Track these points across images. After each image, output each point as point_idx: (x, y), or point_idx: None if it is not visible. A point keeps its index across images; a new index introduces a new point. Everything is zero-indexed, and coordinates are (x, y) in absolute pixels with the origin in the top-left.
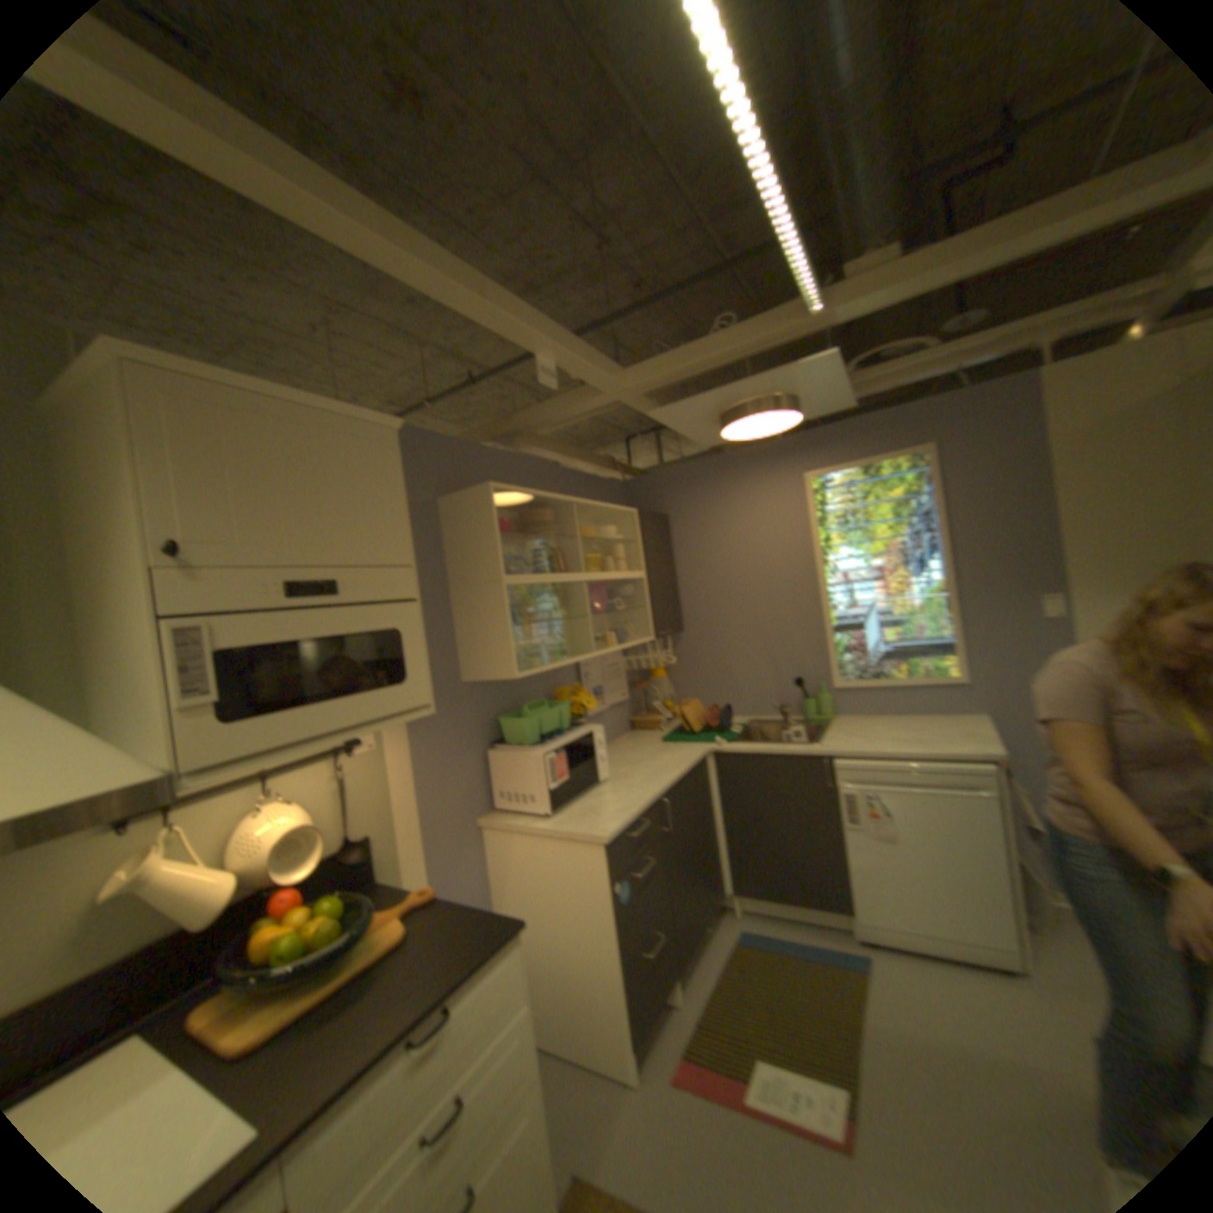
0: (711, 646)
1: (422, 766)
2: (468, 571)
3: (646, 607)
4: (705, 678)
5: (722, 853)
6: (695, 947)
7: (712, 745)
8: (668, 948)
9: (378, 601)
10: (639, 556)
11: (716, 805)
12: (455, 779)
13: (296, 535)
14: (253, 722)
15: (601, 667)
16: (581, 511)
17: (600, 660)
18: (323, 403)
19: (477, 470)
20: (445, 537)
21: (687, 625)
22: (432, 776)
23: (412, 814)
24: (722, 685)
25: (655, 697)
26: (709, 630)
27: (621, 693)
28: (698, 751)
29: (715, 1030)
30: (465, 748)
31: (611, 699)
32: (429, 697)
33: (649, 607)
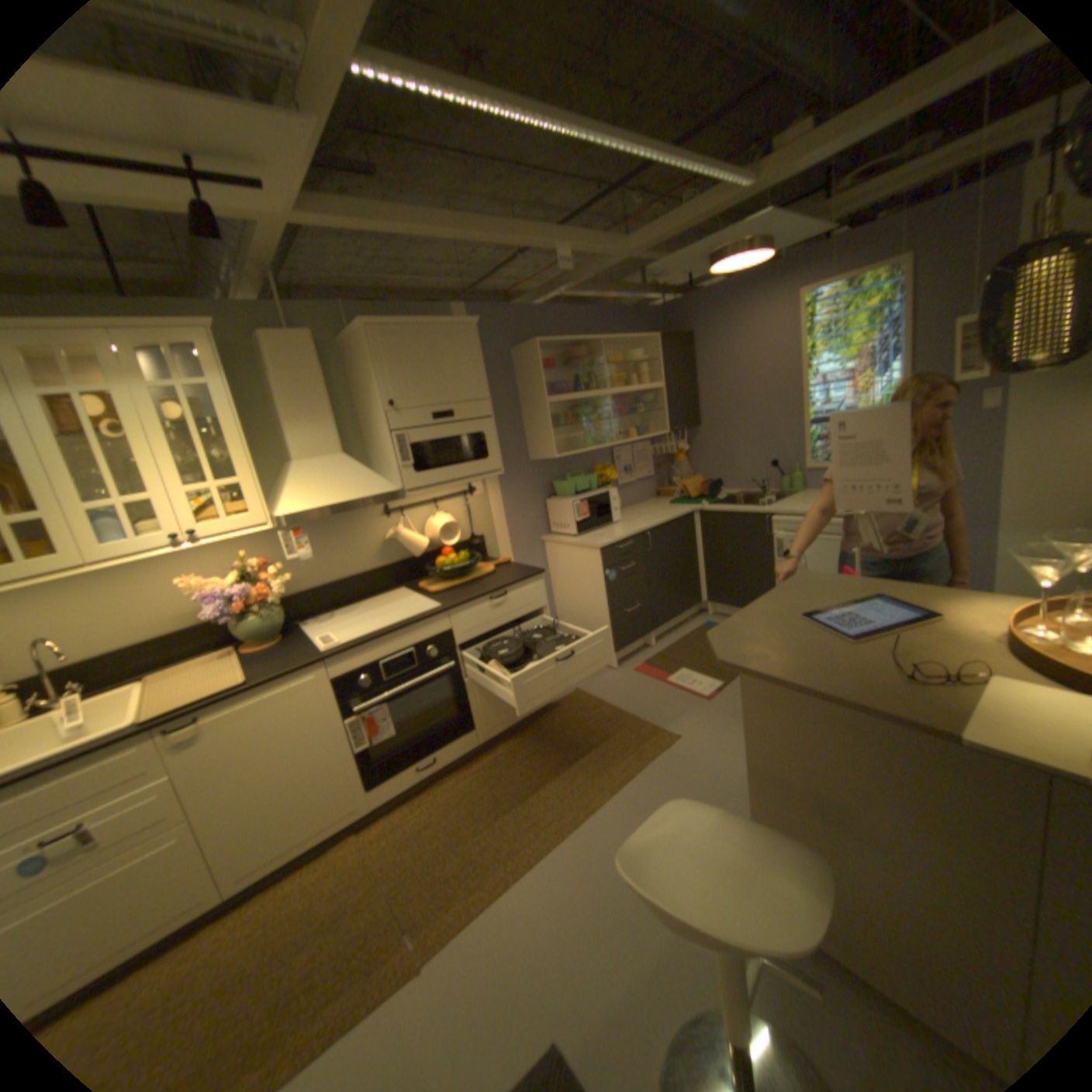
0: (720, 436)
1: (508, 504)
2: (528, 393)
3: (664, 408)
4: (714, 460)
5: (701, 574)
6: (667, 619)
7: (699, 505)
8: (643, 612)
9: (473, 418)
10: (660, 369)
11: (699, 544)
12: (527, 513)
13: (434, 390)
14: (426, 472)
15: (629, 452)
16: (611, 341)
17: (629, 447)
18: (438, 320)
19: (535, 323)
20: (516, 372)
21: (704, 420)
22: (513, 510)
23: (504, 527)
24: (726, 466)
25: (675, 474)
26: (719, 424)
27: (646, 470)
28: (686, 508)
29: (667, 655)
30: (532, 497)
31: (638, 474)
32: (500, 465)
33: (666, 408)
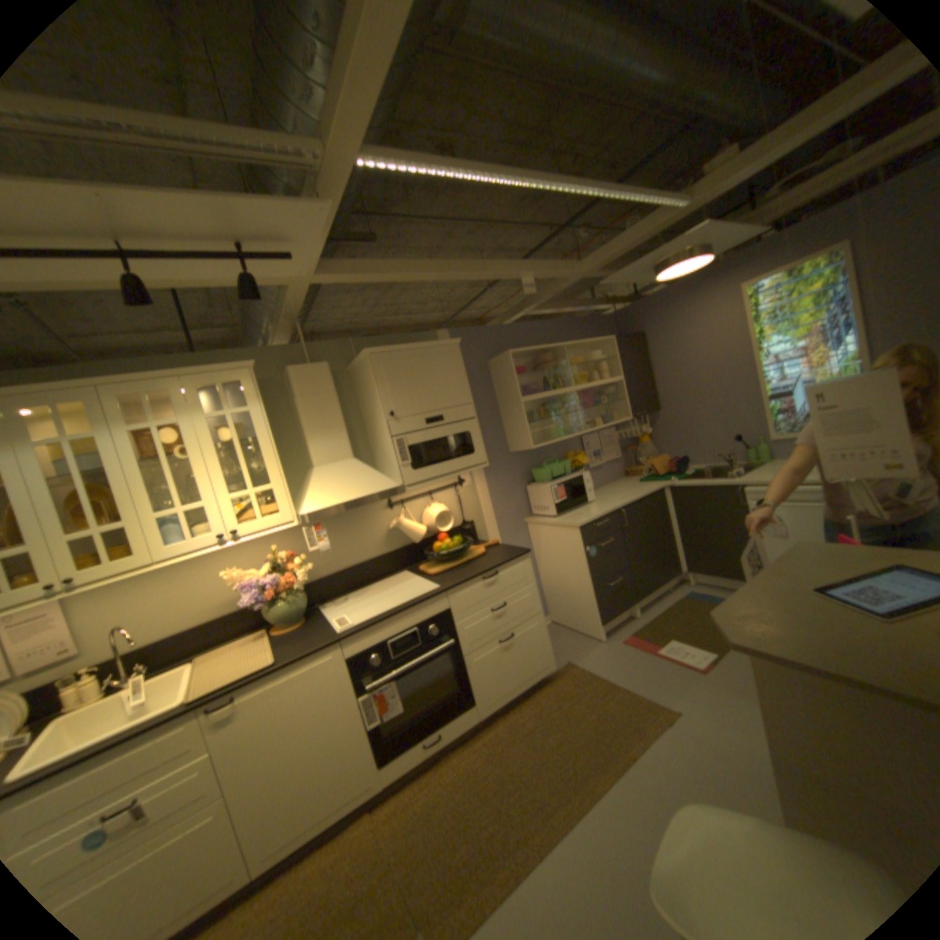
0: (680, 418)
1: (492, 492)
2: (504, 397)
3: (624, 399)
4: (677, 440)
5: (678, 546)
6: (650, 591)
7: (669, 482)
8: (626, 585)
9: (458, 421)
10: (618, 366)
11: (672, 518)
12: (509, 499)
13: (425, 400)
14: (421, 469)
15: (597, 439)
16: (572, 346)
17: (596, 434)
18: (427, 345)
19: (506, 339)
20: (492, 380)
21: (663, 405)
22: (497, 497)
23: (490, 513)
24: (689, 444)
25: (641, 455)
26: (678, 407)
27: (614, 453)
28: (656, 486)
29: (654, 627)
30: (513, 484)
31: (606, 458)
32: (484, 459)
33: (626, 398)
